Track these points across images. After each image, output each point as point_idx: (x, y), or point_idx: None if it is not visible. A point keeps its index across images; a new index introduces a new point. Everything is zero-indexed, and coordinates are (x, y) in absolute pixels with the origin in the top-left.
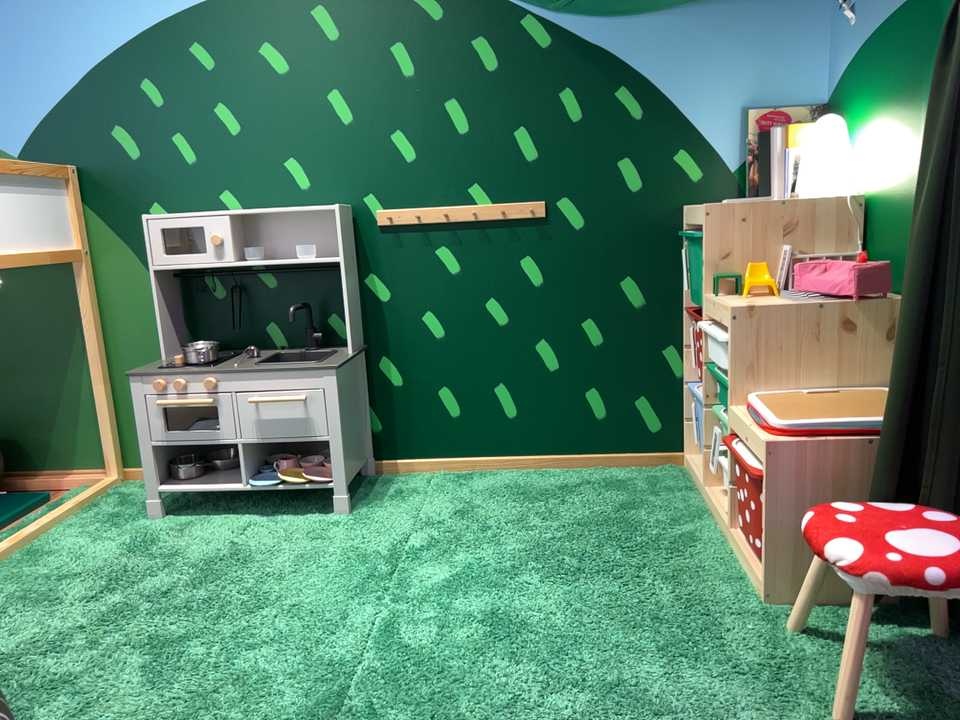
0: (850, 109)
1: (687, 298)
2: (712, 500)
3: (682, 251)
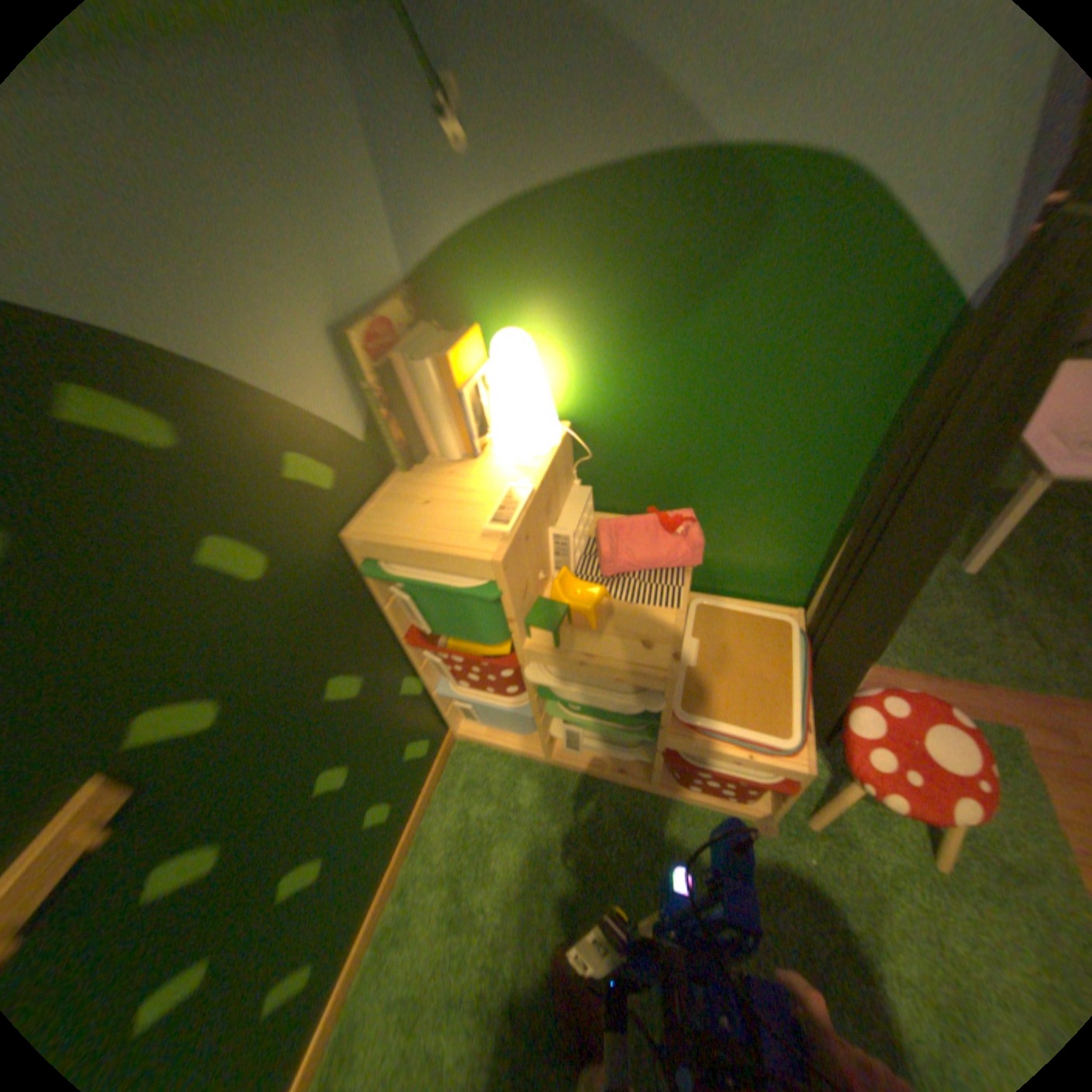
0: (498, 302)
1: (443, 638)
2: (581, 765)
3: (372, 584)
